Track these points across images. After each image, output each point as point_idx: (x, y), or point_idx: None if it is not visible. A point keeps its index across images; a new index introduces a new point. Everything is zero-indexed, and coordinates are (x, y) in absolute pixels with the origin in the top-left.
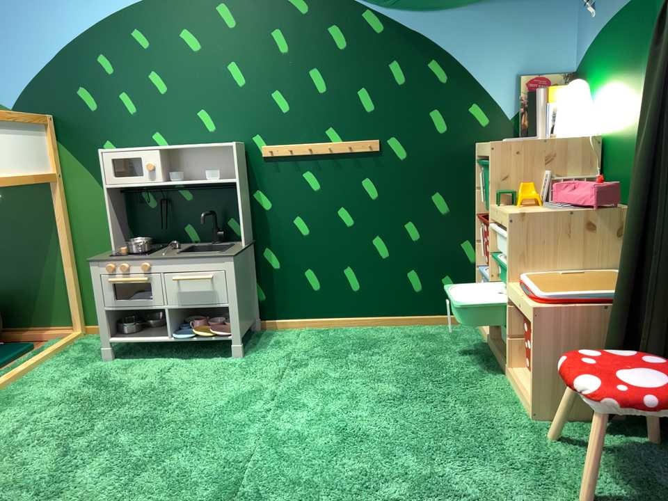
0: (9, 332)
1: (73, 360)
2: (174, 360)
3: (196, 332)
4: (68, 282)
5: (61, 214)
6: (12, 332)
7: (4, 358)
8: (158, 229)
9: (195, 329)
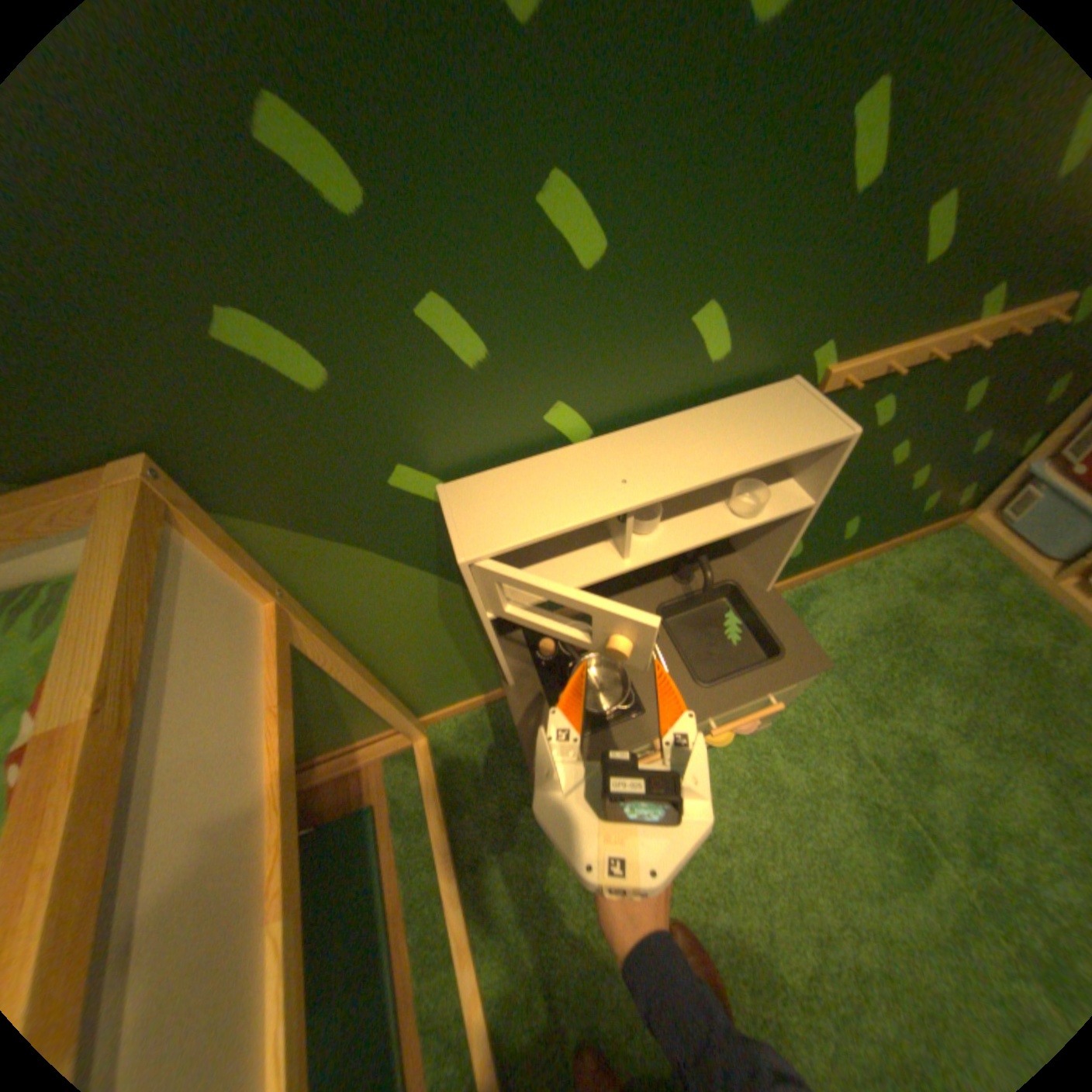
0: None
1: (497, 829)
2: None
3: None
4: (384, 712)
5: (330, 653)
6: None
7: (368, 876)
8: None
9: None
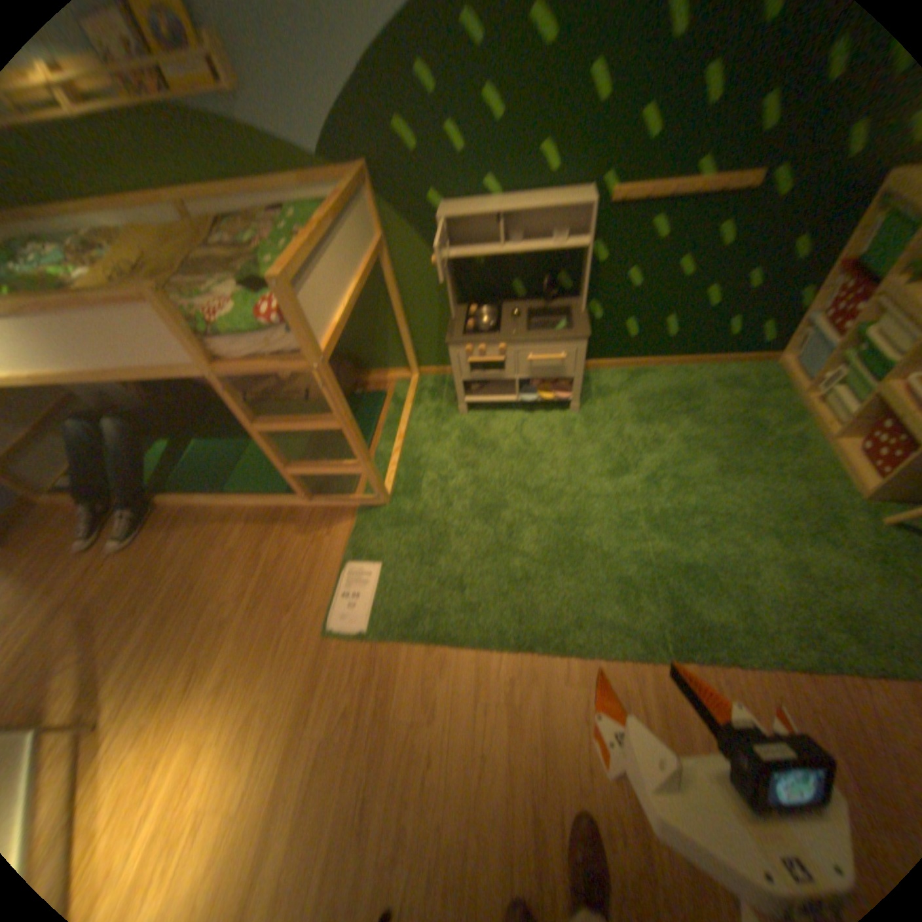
0: (355, 374)
1: (433, 411)
2: (518, 412)
3: (538, 392)
4: (404, 337)
5: (391, 278)
6: (358, 373)
7: (376, 410)
8: (486, 285)
9: (537, 390)
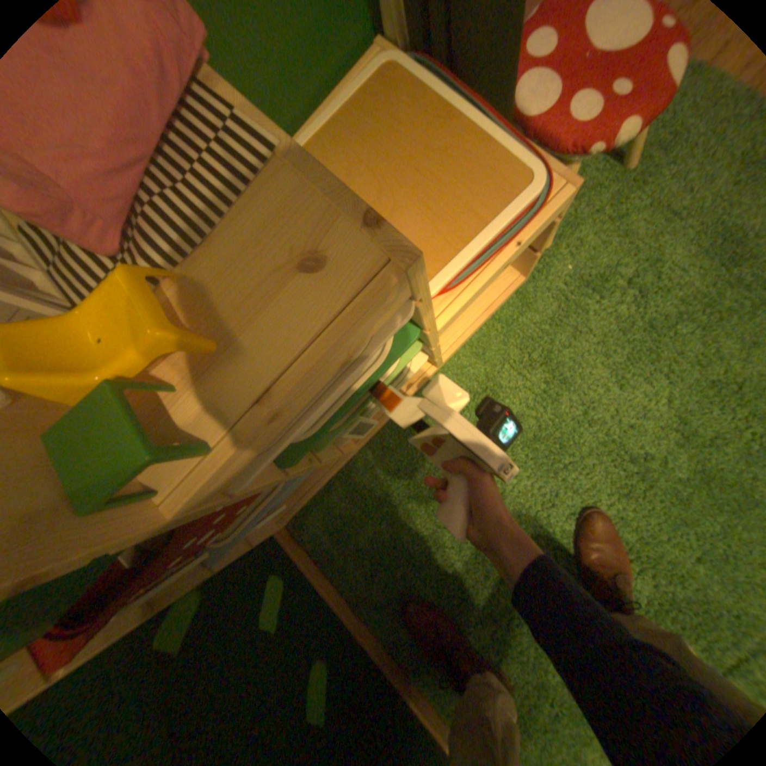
0: None
1: None
2: None
3: None
4: None
5: None
6: None
7: None
8: None
9: None
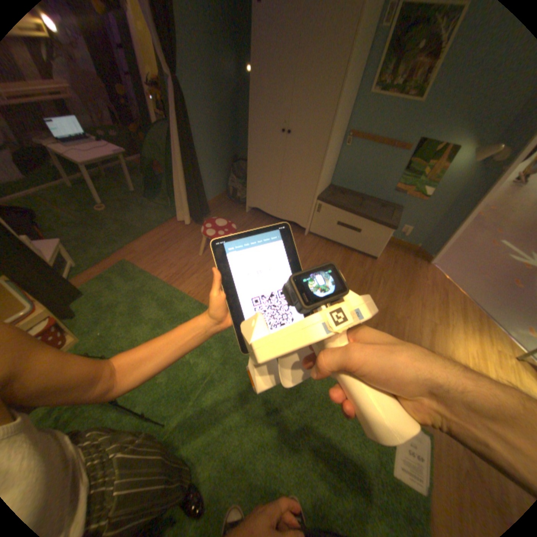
0: None
1: None
2: None
3: None
4: None
5: None
6: None
7: None
8: None
9: None
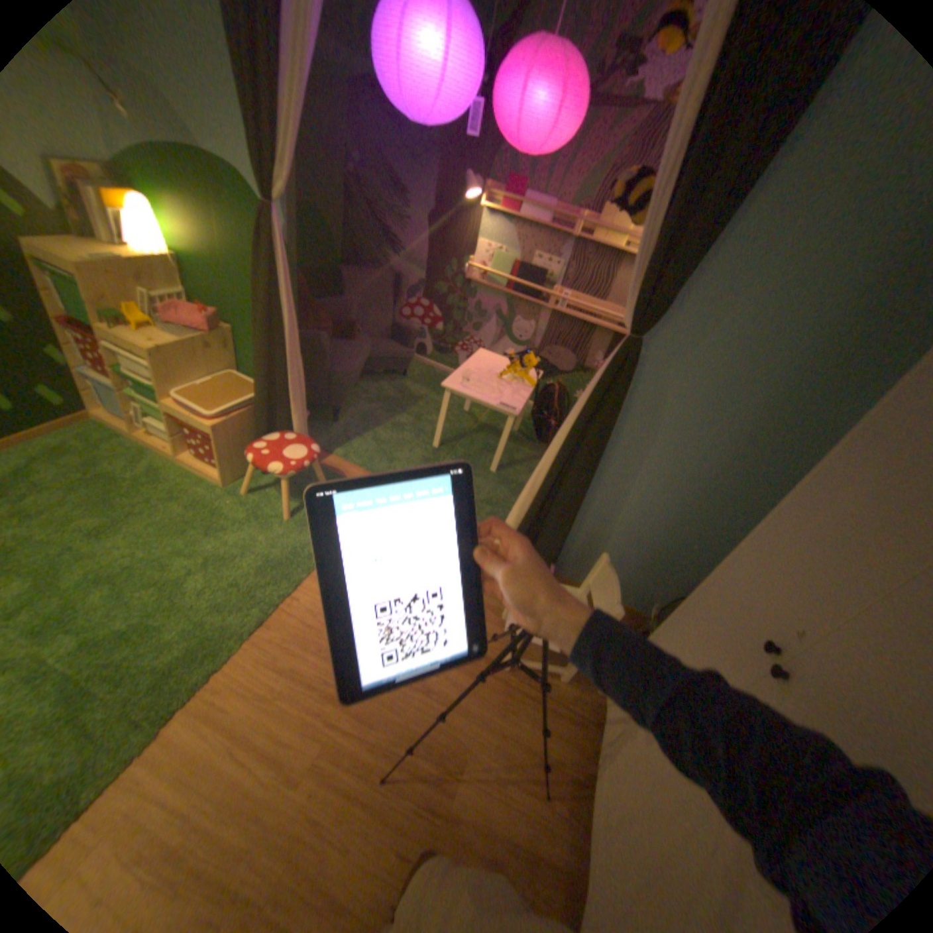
0: None
1: None
2: None
3: None
4: None
5: None
6: None
7: None
8: None
9: None
